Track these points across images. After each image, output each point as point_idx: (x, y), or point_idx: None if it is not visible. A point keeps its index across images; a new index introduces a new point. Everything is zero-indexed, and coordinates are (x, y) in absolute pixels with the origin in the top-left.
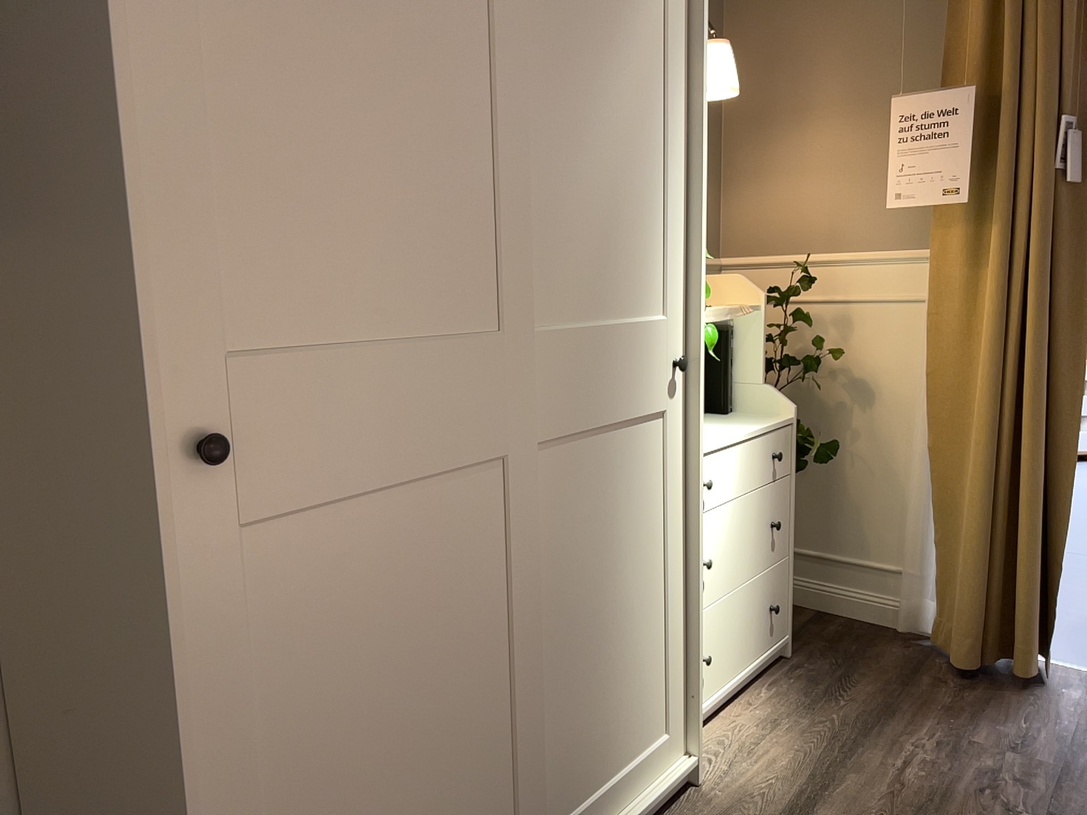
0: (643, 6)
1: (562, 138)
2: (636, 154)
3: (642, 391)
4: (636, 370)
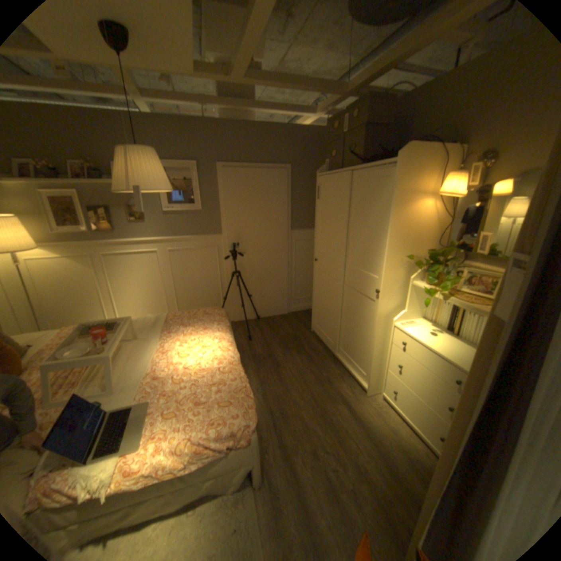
0: (383, 187)
1: (357, 226)
2: (376, 230)
3: (369, 291)
4: (368, 285)
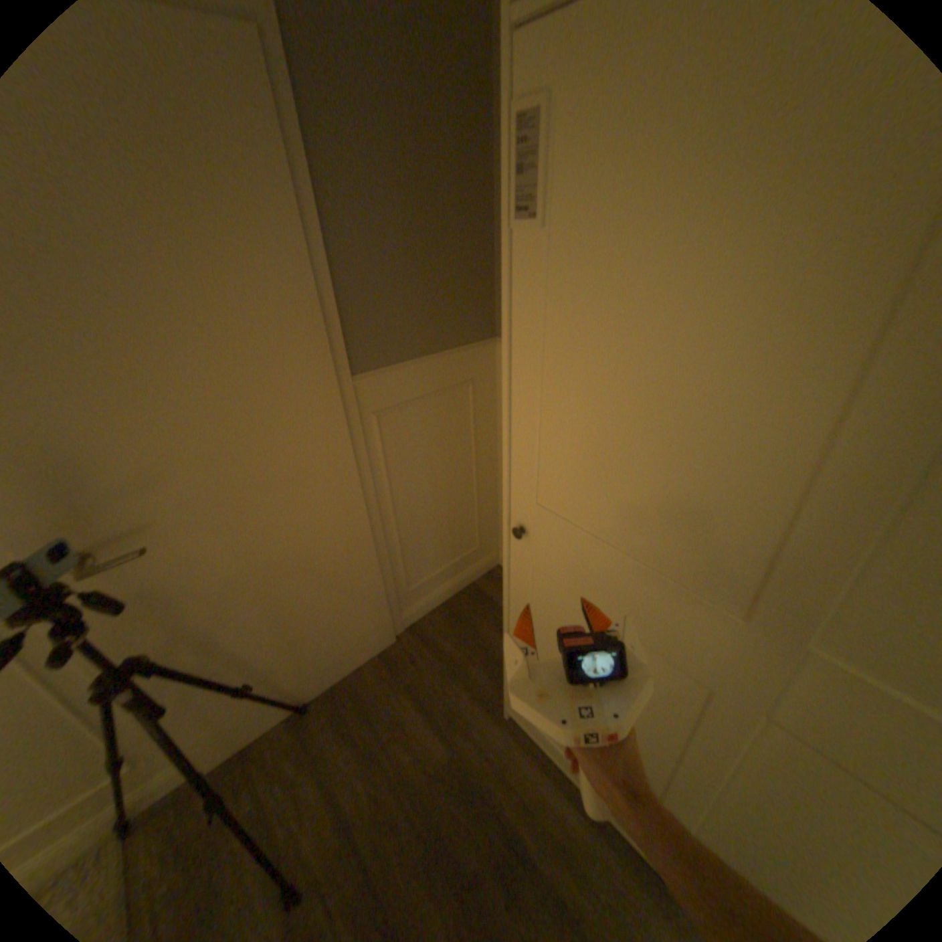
0: None
1: None
2: None
3: None
4: None
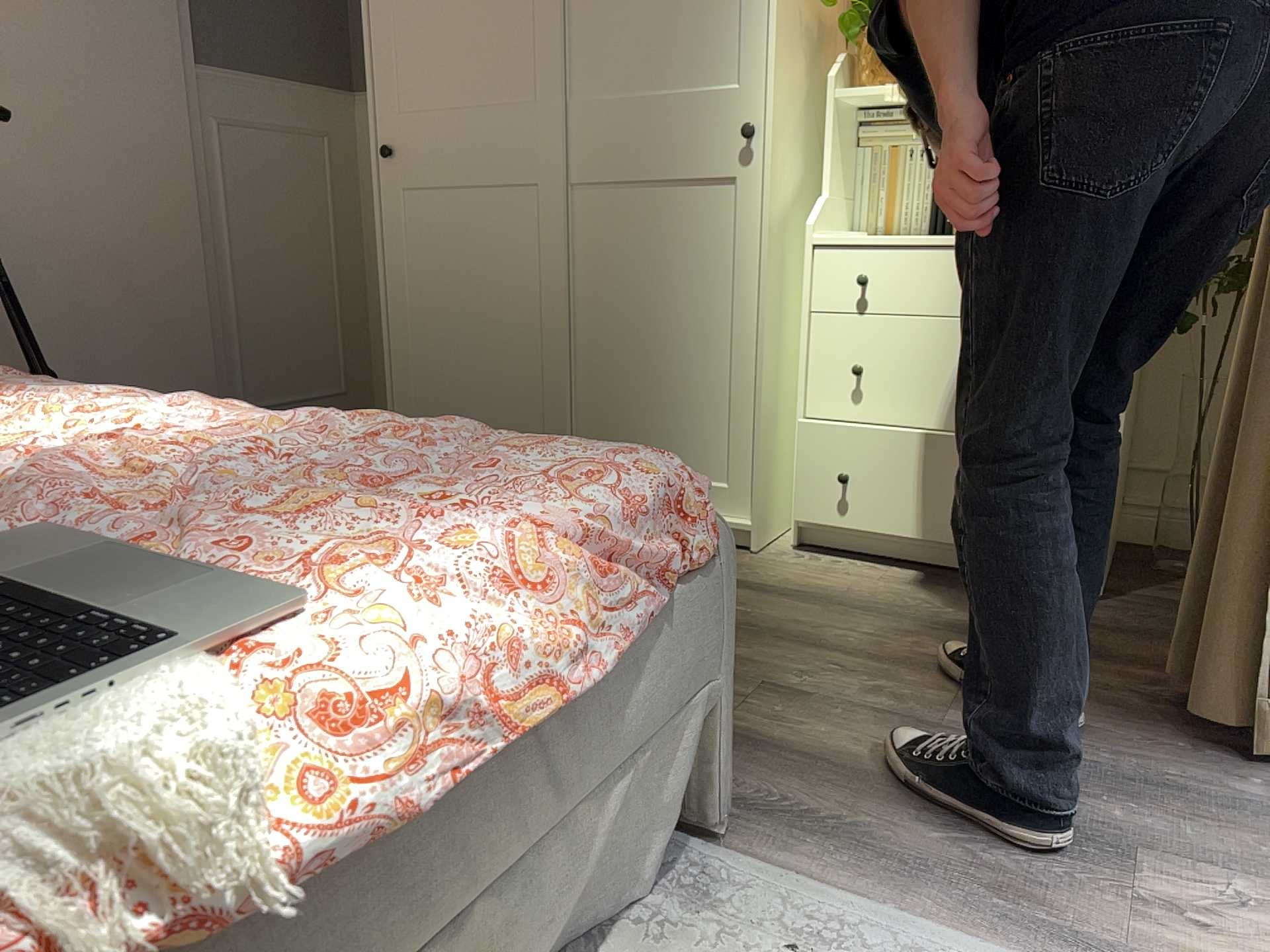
0: None
1: None
2: None
3: (704, 156)
4: (694, 133)
